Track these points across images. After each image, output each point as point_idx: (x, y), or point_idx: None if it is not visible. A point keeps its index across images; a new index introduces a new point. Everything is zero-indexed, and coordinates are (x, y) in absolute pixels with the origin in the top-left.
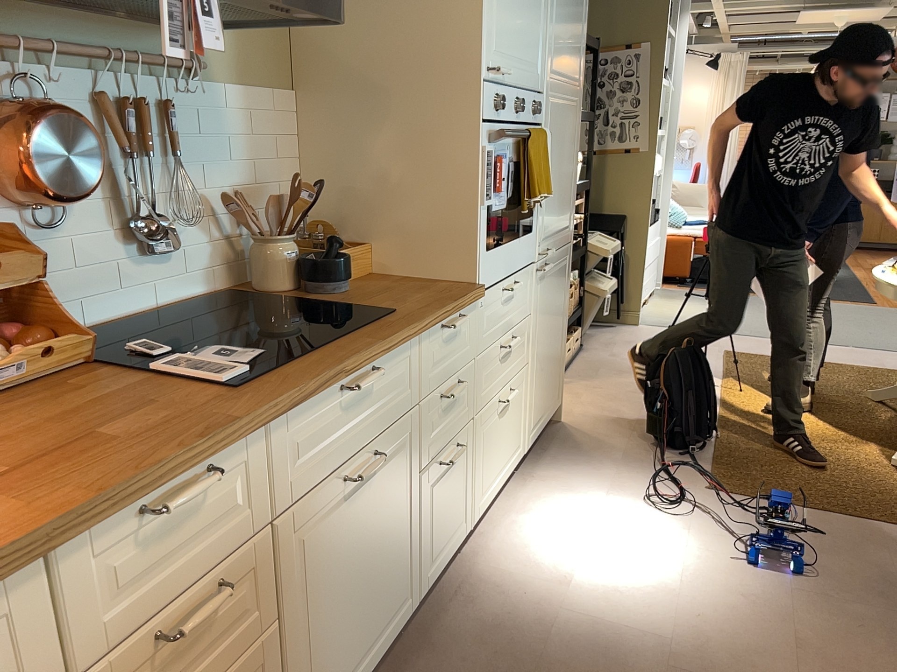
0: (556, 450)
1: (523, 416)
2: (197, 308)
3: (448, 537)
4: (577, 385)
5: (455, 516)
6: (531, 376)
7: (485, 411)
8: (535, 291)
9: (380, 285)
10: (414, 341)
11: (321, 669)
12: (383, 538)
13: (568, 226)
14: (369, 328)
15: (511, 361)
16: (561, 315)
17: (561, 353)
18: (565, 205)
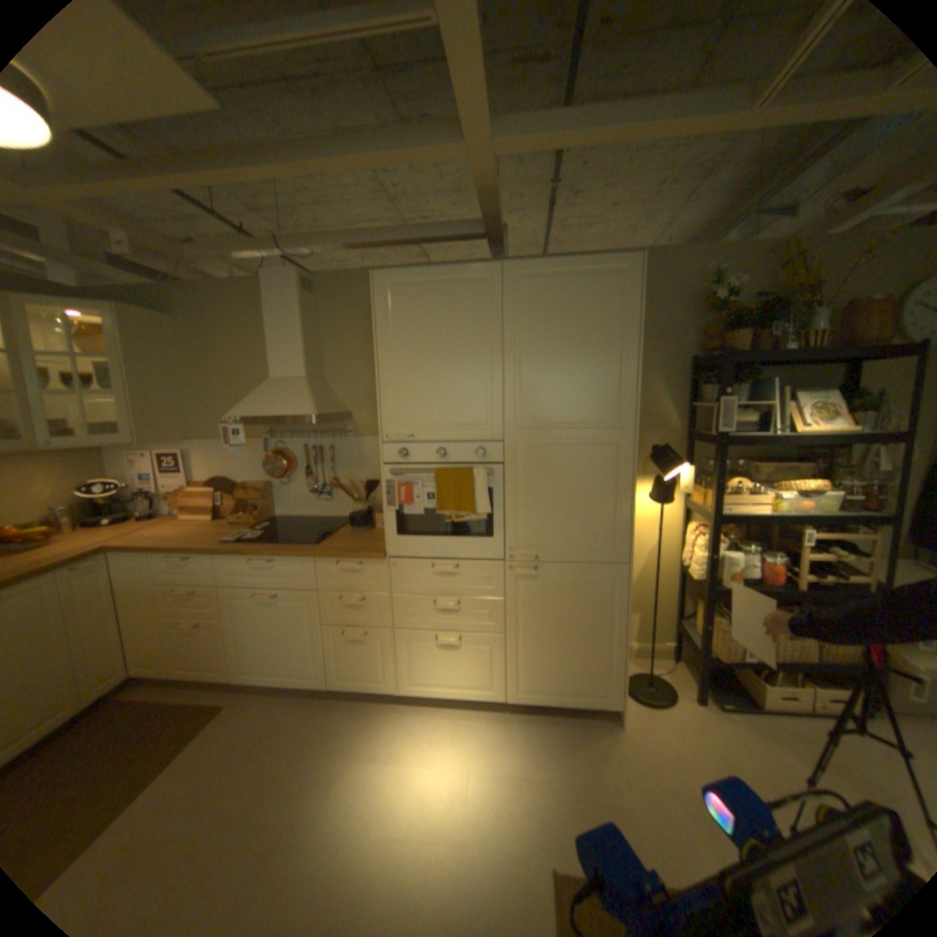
0: (562, 734)
1: (498, 672)
2: (338, 521)
3: (360, 680)
4: (732, 731)
5: (368, 673)
6: (511, 647)
7: (411, 633)
8: (510, 584)
9: (374, 535)
10: (306, 560)
11: (243, 658)
12: (285, 636)
13: (615, 547)
14: (287, 546)
15: (458, 618)
16: (601, 624)
17: (611, 661)
18: (592, 527)
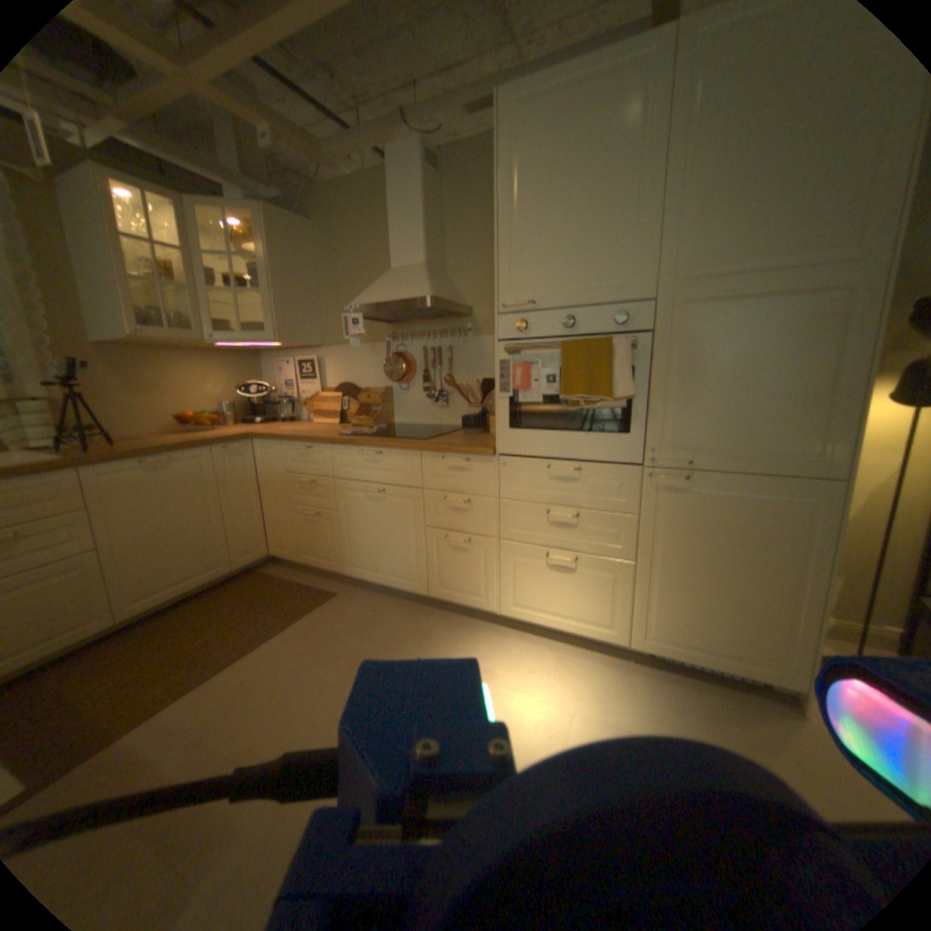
0: (707, 703)
1: (622, 609)
2: (452, 430)
3: (461, 591)
4: None
5: (469, 585)
6: (642, 580)
7: (518, 547)
8: (648, 497)
9: (485, 437)
10: (412, 454)
11: (354, 551)
12: (391, 533)
13: (826, 454)
14: (396, 439)
15: (575, 535)
16: (787, 567)
17: (797, 622)
18: (788, 422)
